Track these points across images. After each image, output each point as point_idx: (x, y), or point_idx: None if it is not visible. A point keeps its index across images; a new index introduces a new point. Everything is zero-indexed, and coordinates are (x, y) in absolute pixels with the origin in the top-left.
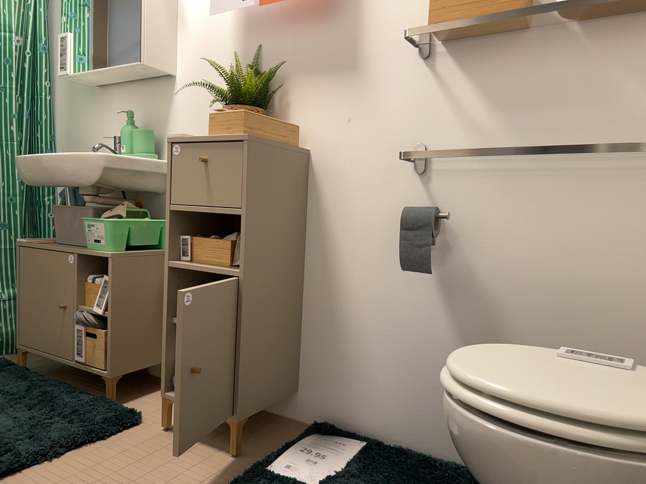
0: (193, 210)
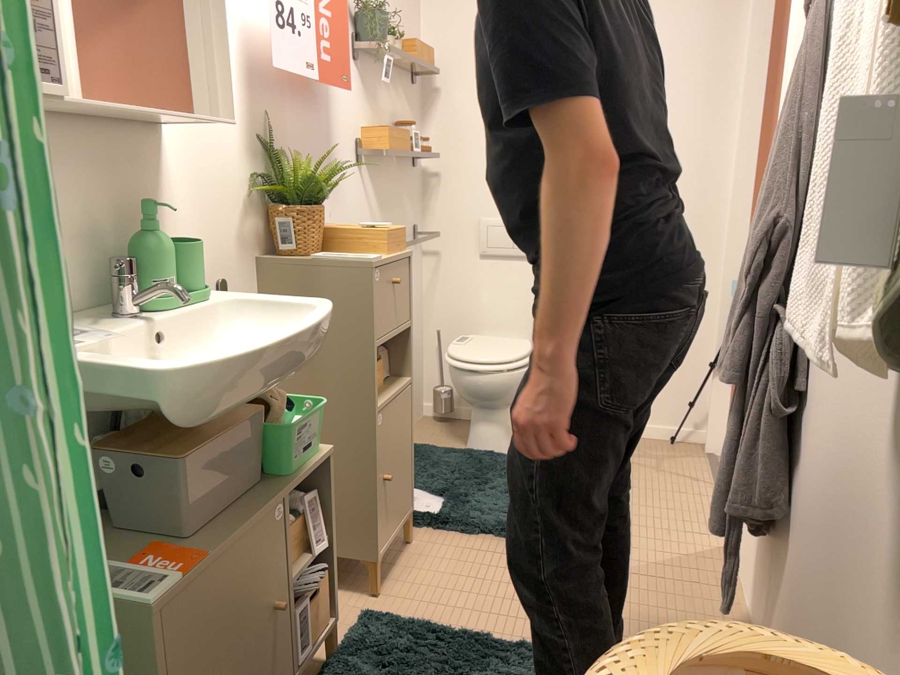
0: (391, 337)
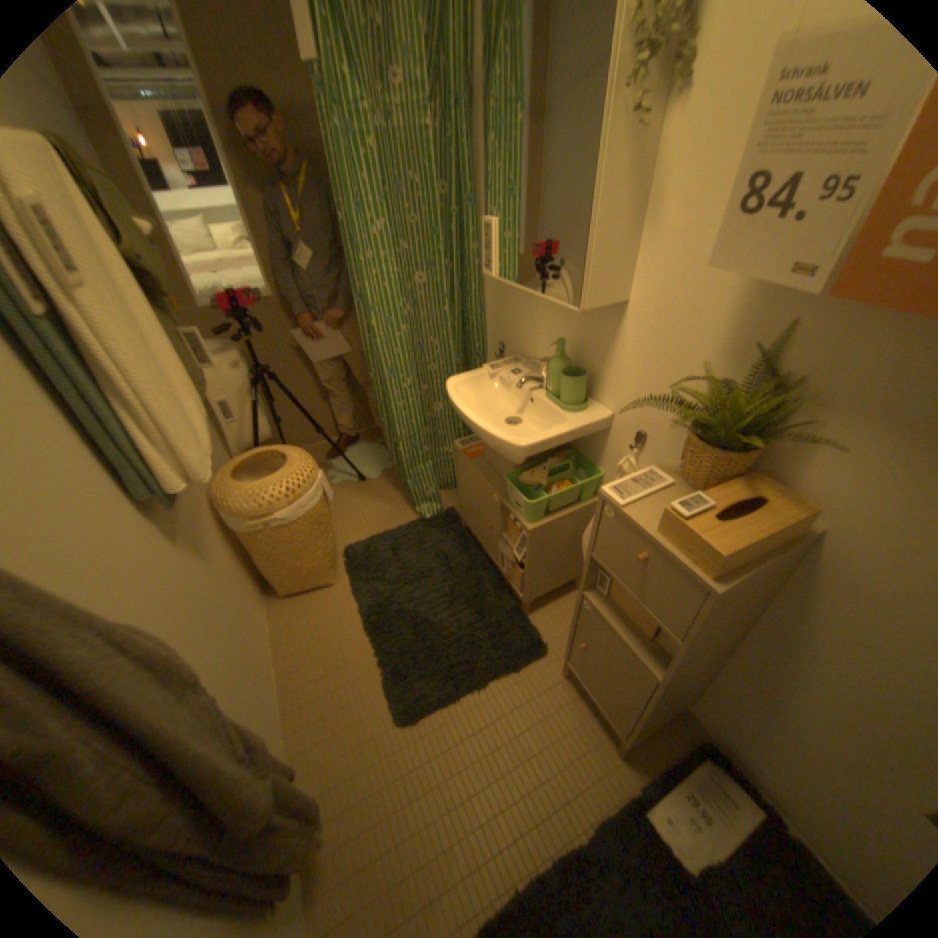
0: (621, 583)
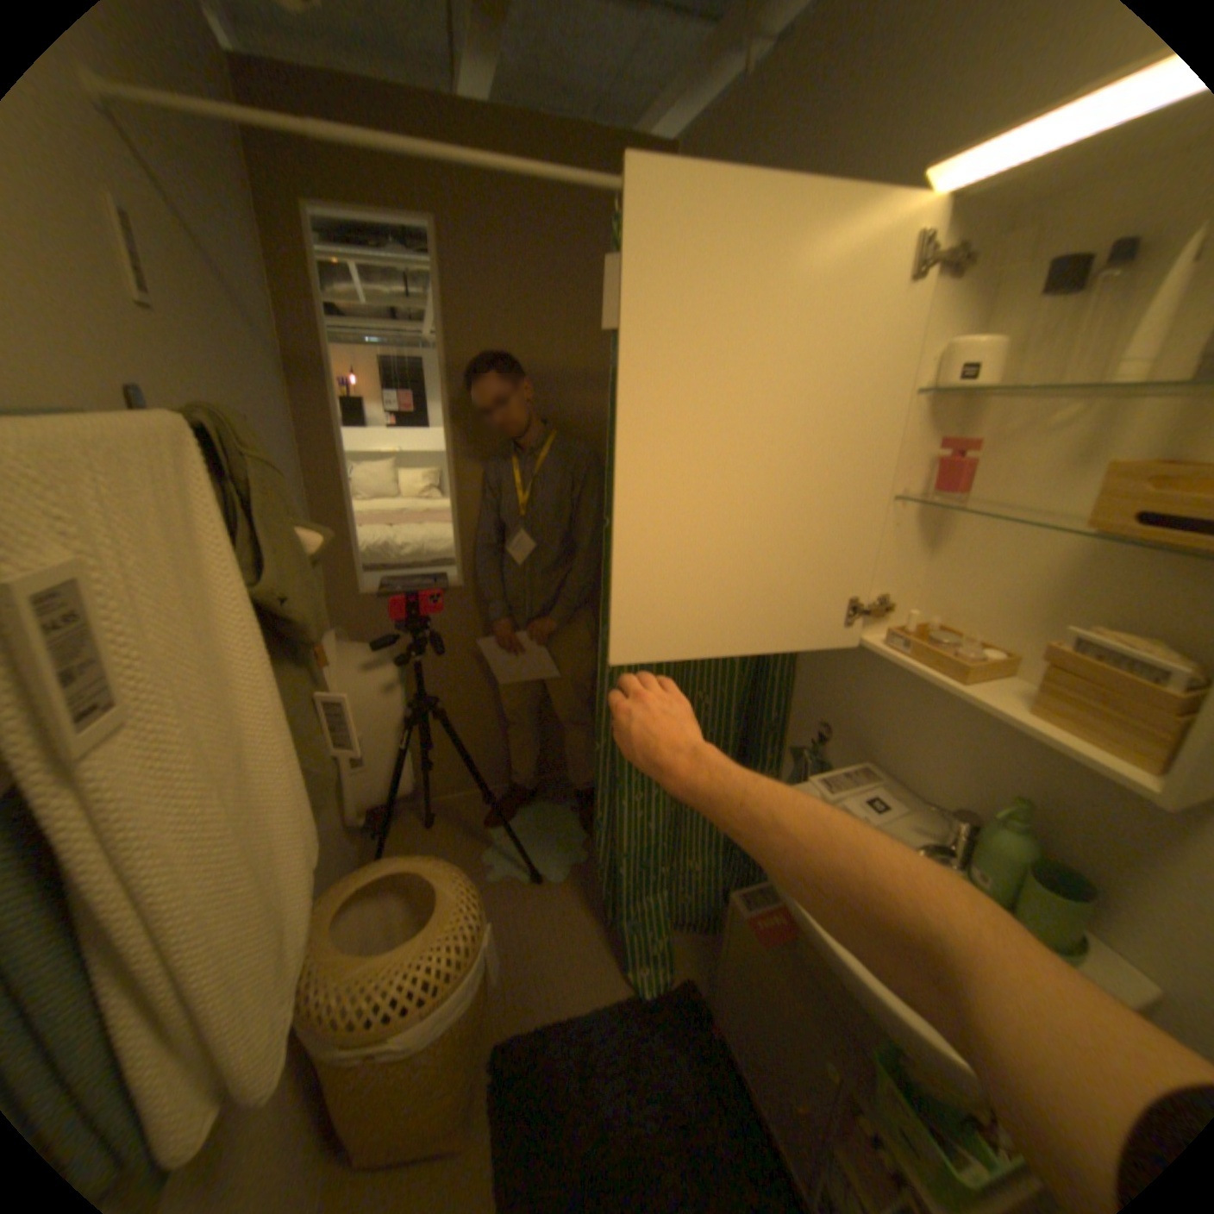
0: None
